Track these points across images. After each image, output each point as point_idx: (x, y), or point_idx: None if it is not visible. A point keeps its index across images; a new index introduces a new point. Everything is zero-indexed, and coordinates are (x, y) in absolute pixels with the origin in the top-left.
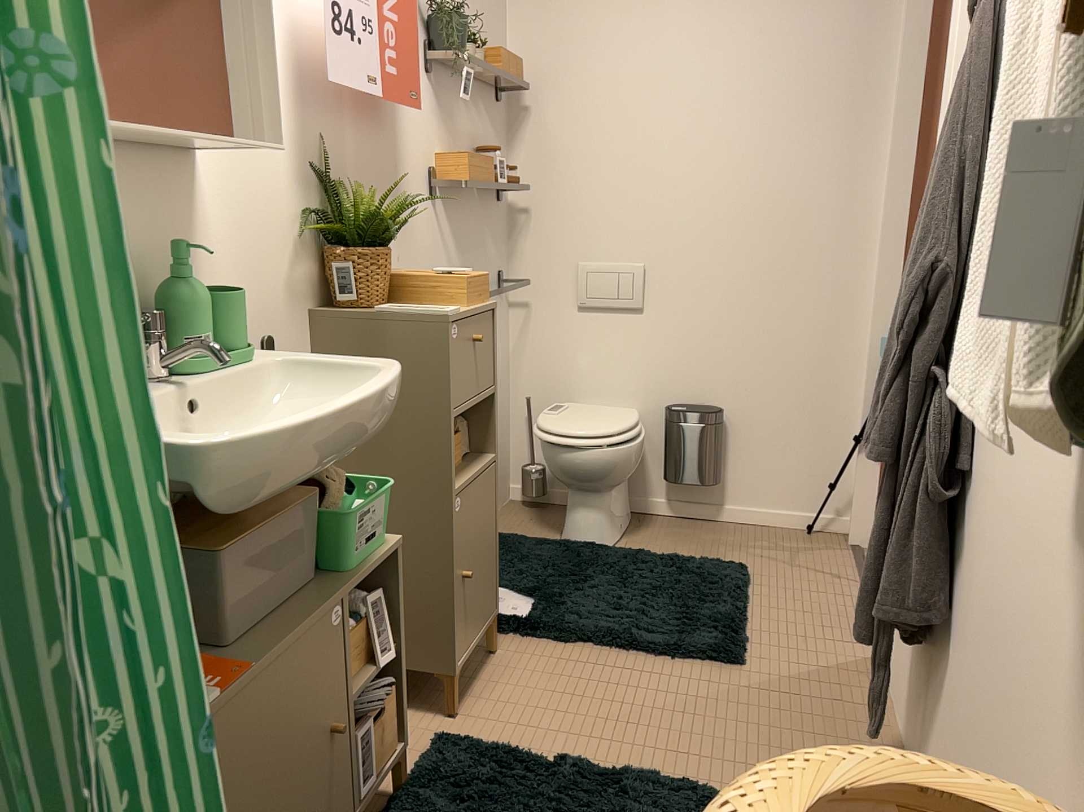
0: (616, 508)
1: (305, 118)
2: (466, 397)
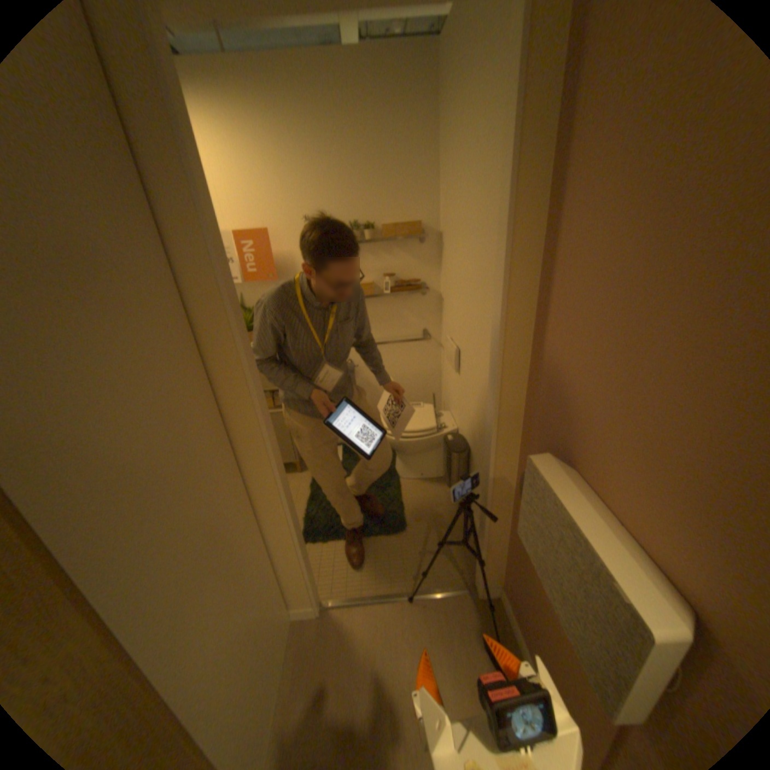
0: (415, 464)
1: None
2: None
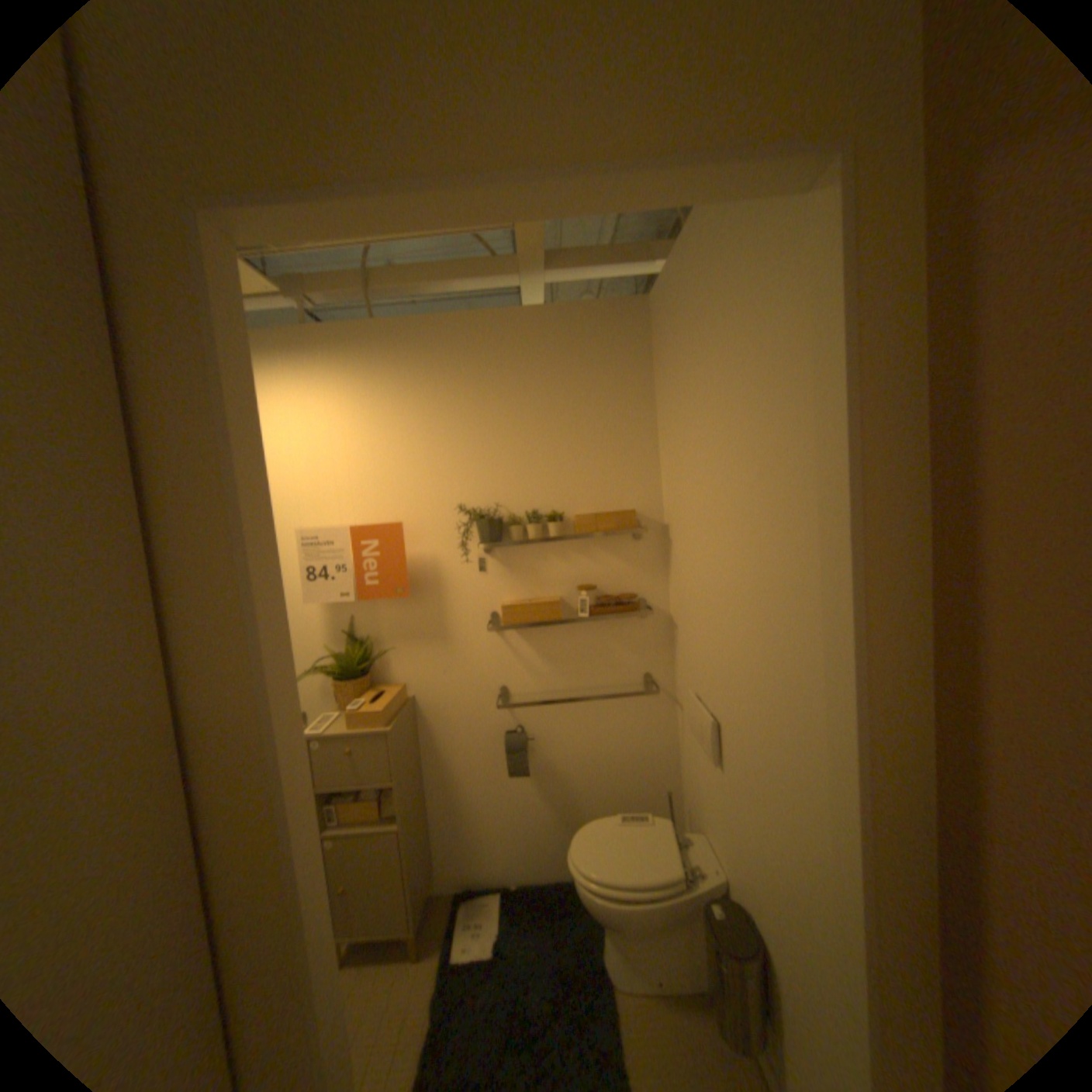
0: (645, 958)
1: (331, 609)
2: (334, 785)
